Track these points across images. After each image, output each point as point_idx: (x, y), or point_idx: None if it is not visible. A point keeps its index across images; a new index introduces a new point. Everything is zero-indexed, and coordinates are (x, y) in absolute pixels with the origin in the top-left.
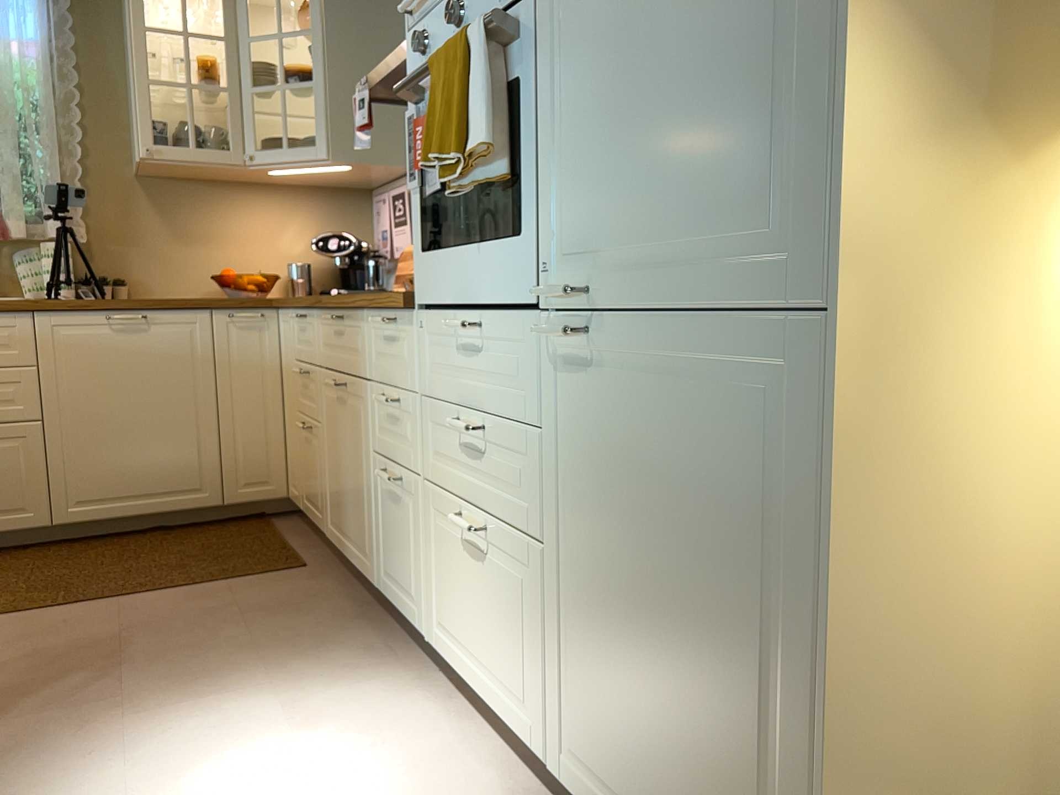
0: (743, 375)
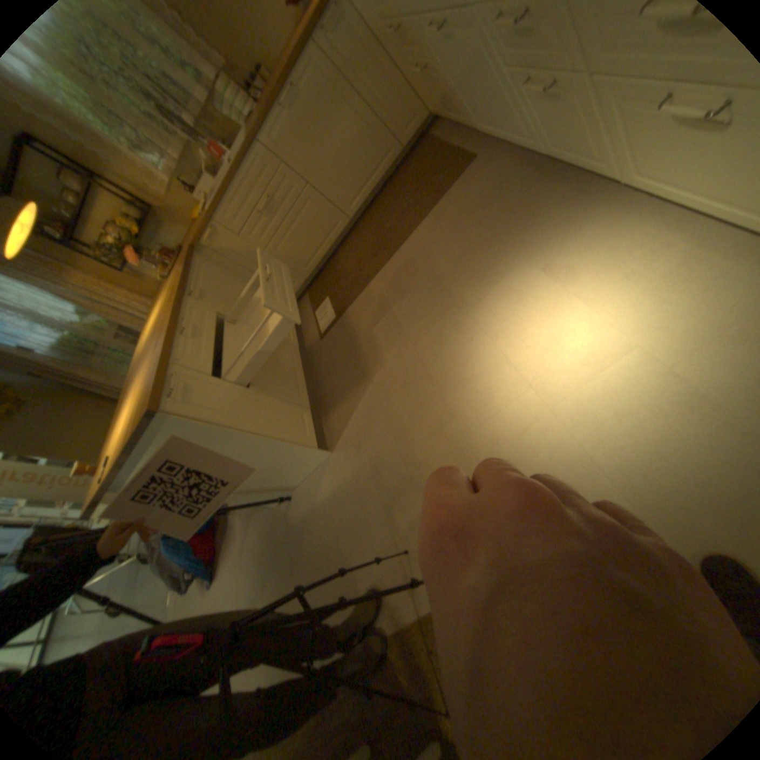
0: None
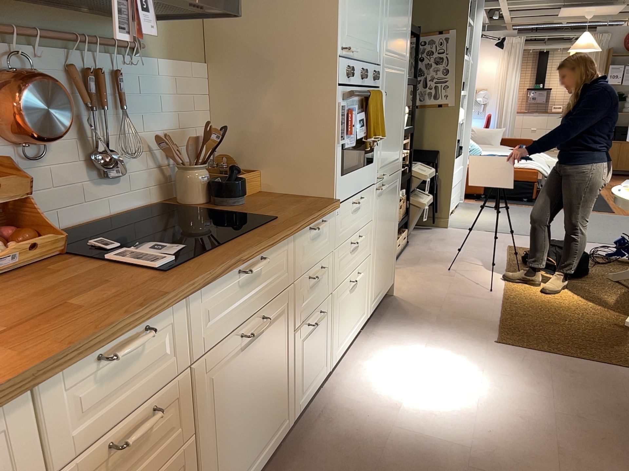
0: (395, 182)
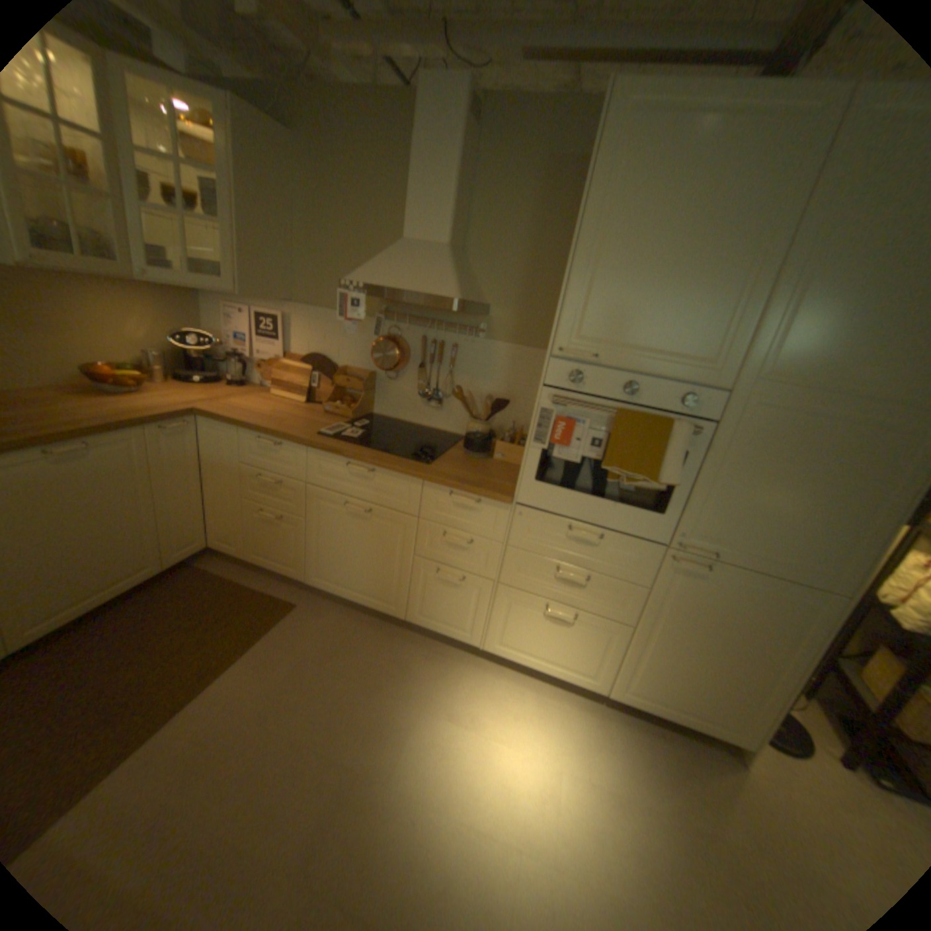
0: (795, 601)
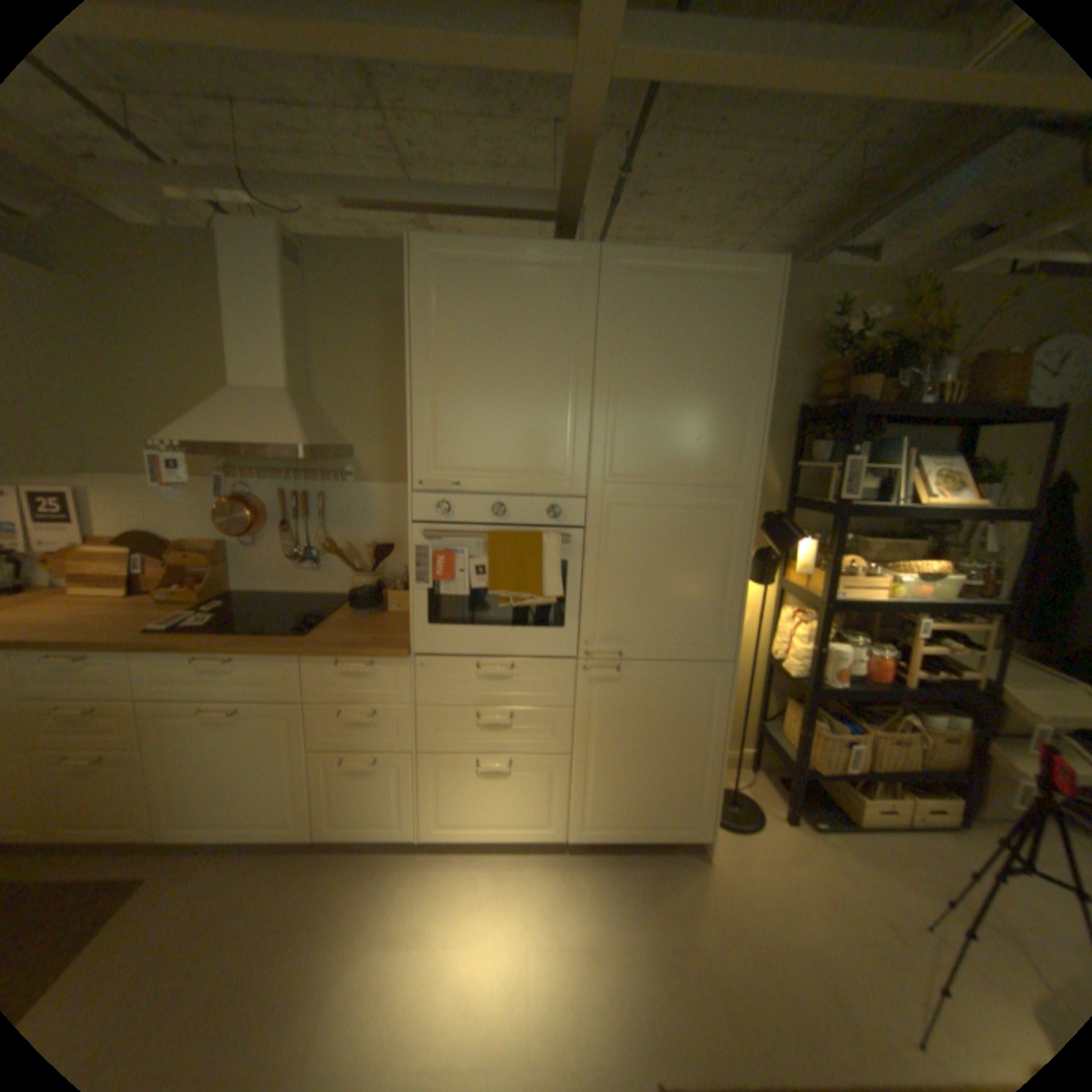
0: (694, 678)
